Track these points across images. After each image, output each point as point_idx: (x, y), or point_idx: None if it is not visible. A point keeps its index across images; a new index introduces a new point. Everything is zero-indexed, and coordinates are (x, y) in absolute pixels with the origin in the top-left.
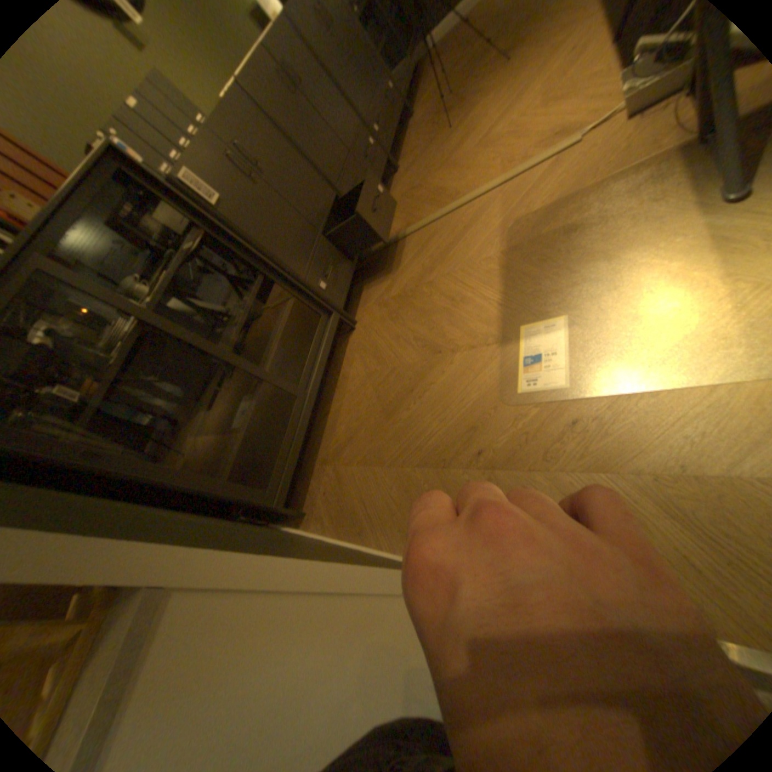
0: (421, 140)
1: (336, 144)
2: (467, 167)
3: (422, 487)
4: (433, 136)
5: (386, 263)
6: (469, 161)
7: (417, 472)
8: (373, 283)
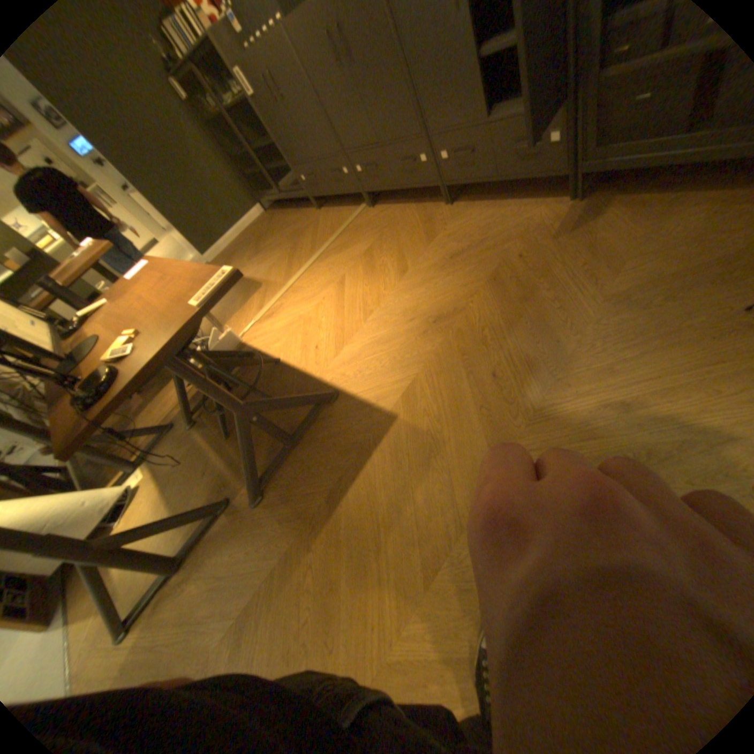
0: (456, 223)
1: (362, 128)
2: (332, 267)
3: (231, 250)
4: (434, 237)
5: (338, 218)
6: (335, 268)
7: (235, 248)
8: (335, 212)
